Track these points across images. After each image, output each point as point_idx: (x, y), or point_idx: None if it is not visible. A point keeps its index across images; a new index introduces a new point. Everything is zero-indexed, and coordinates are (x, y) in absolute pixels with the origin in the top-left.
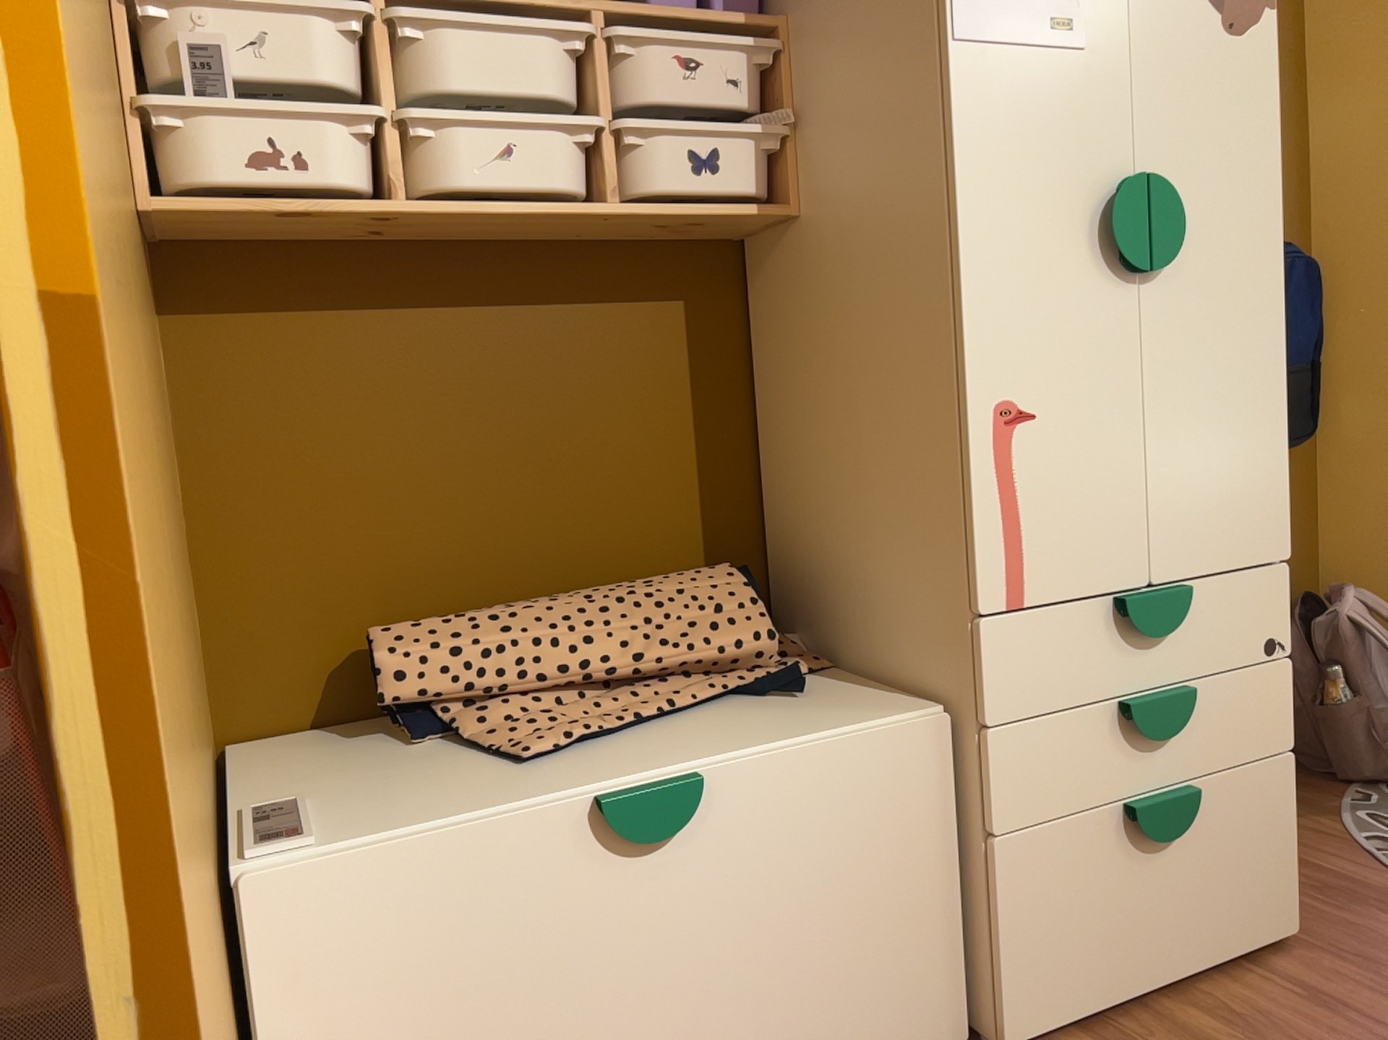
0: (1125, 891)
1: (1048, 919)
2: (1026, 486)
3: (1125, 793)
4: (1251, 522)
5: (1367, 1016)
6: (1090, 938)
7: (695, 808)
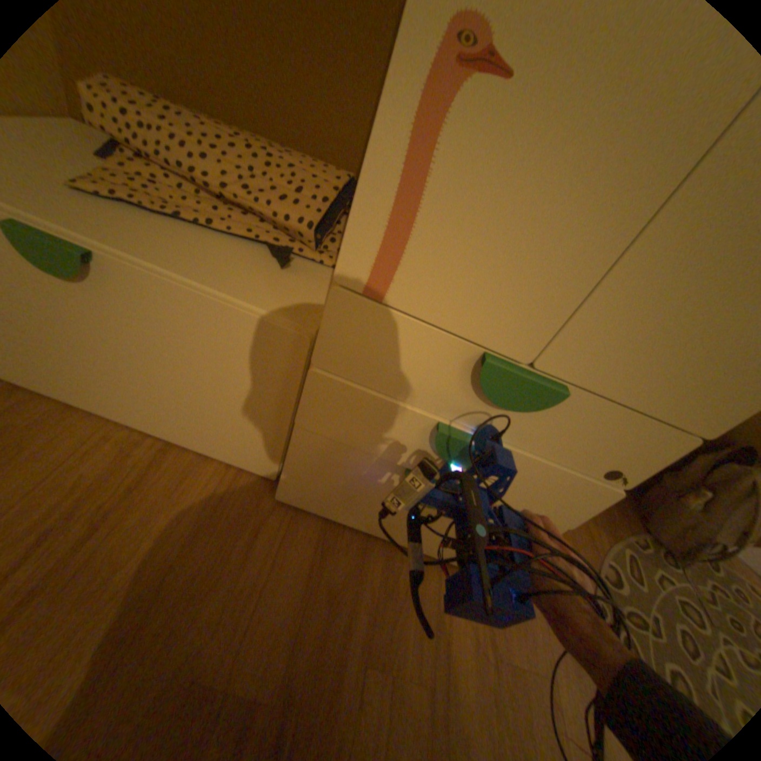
0: (381, 496)
1: (321, 473)
2: (442, 171)
3: (408, 461)
4: (699, 384)
5: (449, 646)
6: (345, 496)
7: (77, 266)
